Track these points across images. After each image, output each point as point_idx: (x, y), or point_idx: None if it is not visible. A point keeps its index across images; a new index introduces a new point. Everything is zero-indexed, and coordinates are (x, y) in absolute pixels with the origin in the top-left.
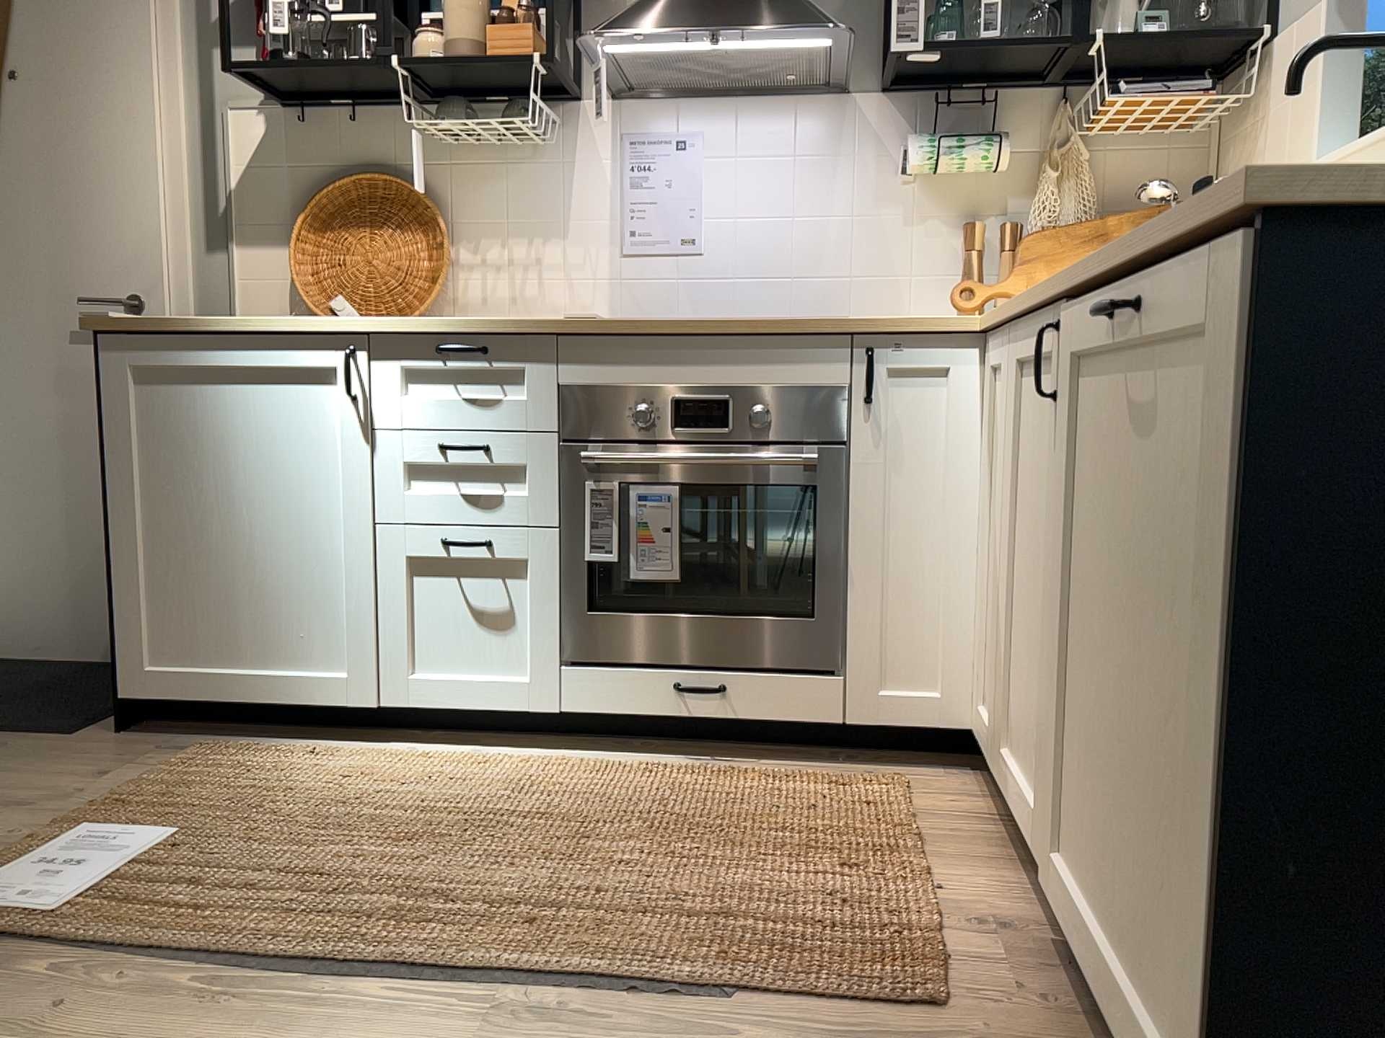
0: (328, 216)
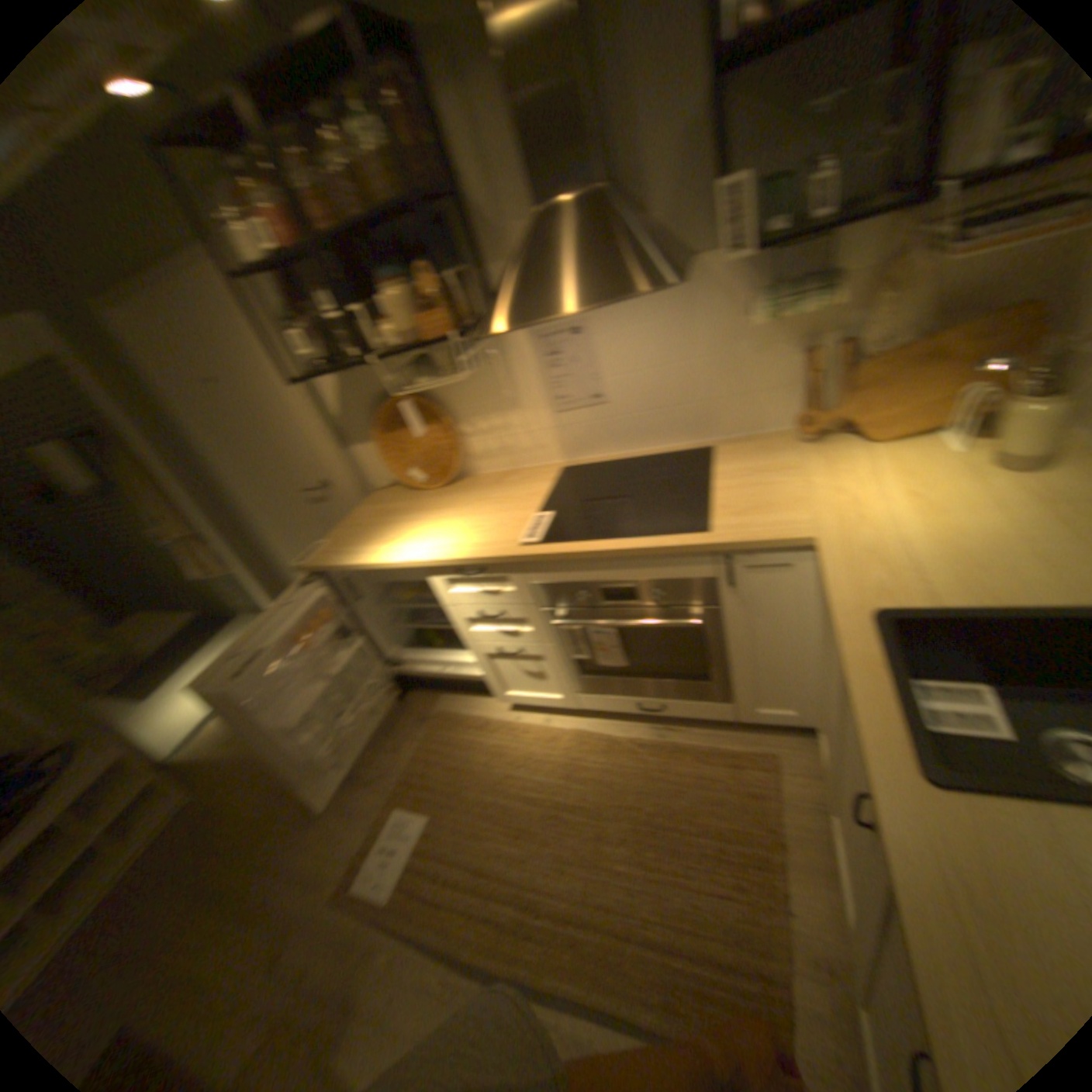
0: (381, 423)
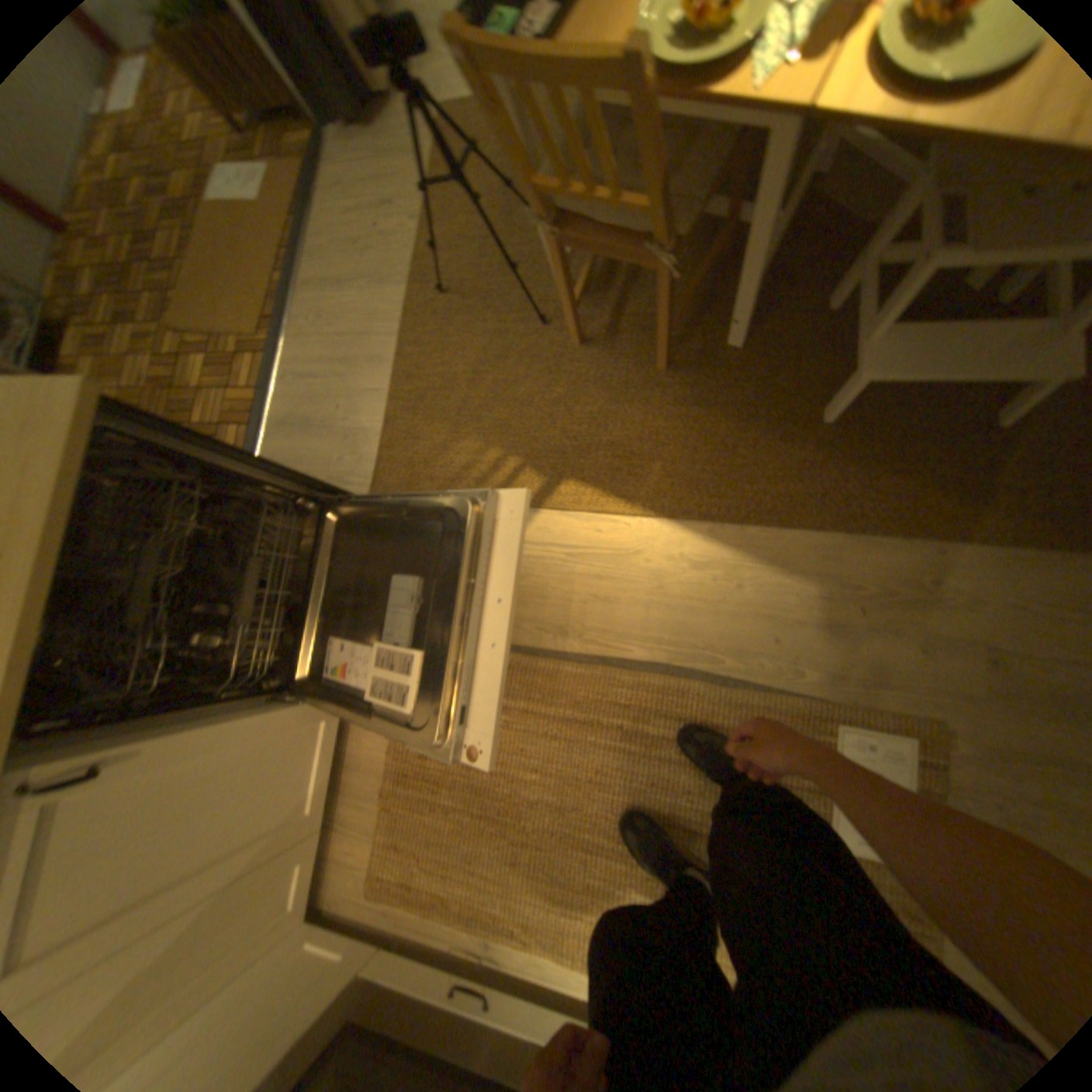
0: None
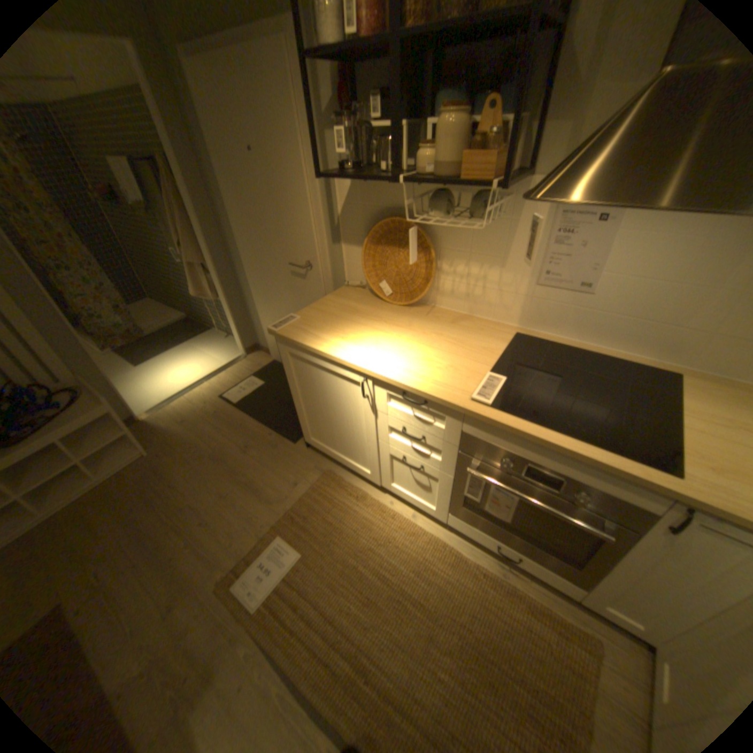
0: (380, 236)
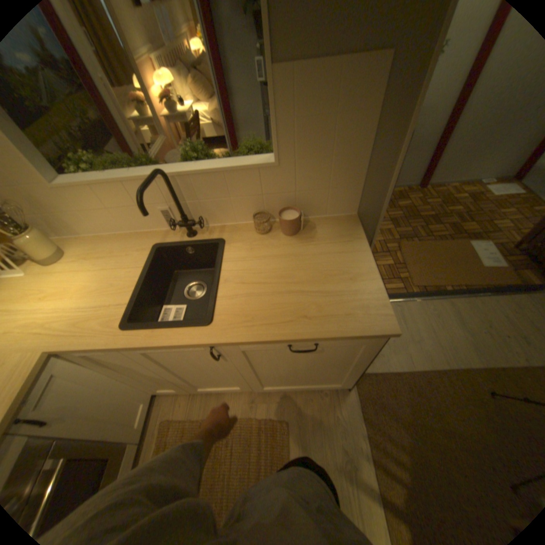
0: None
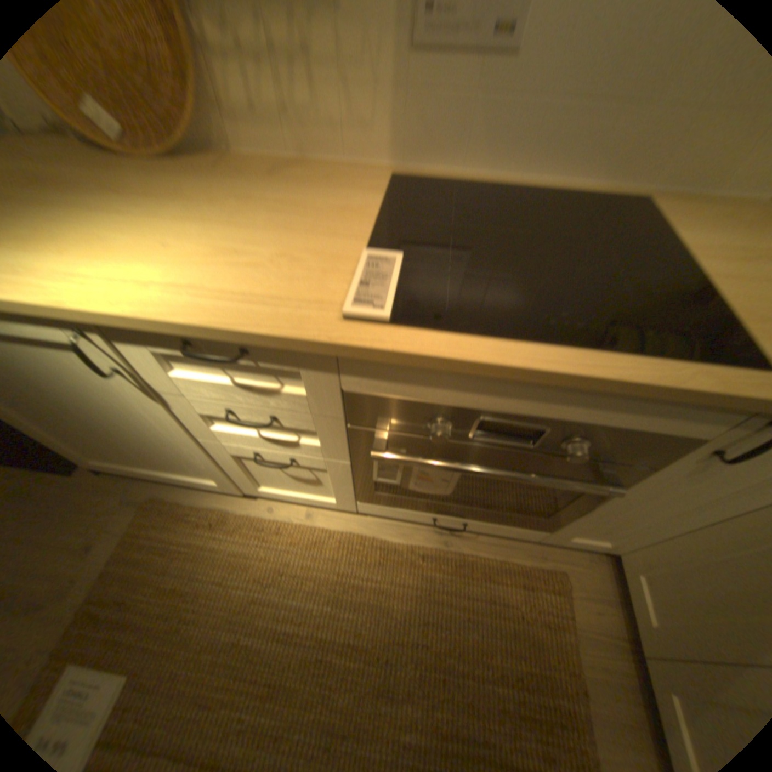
0: None
